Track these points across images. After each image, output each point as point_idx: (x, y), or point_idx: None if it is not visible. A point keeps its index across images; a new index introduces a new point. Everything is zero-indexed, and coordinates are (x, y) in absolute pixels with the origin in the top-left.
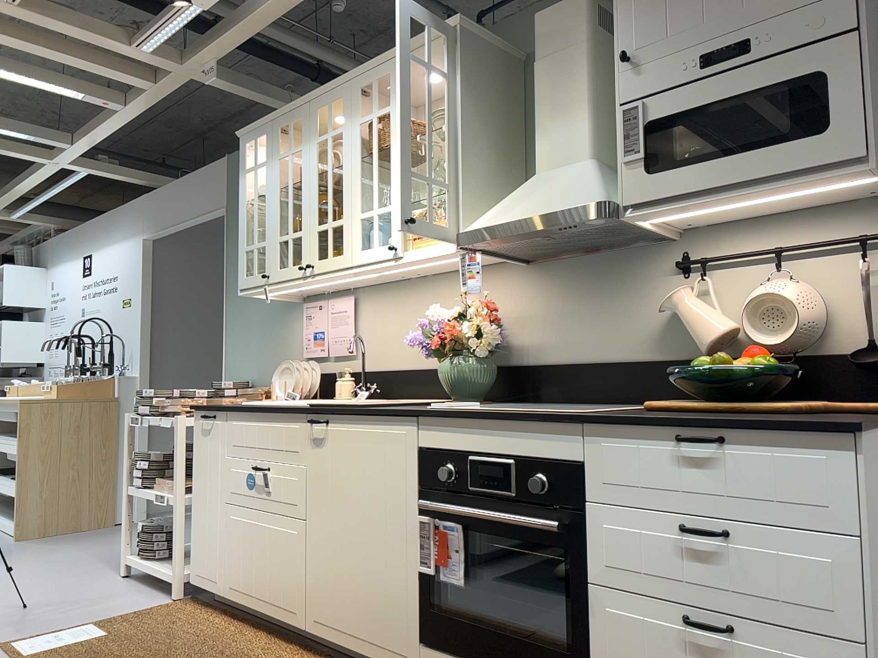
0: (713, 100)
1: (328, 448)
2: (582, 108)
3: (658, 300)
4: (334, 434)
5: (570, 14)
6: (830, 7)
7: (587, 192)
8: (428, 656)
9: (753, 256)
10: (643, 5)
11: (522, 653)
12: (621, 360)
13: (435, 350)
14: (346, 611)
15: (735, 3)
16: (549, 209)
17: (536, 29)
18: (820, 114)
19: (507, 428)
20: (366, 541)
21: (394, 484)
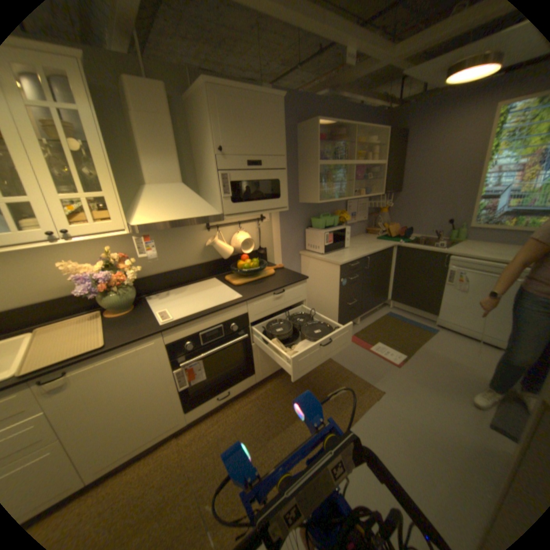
0: (252, 180)
1: (73, 387)
2: (173, 154)
3: (199, 241)
4: (78, 376)
5: (155, 91)
6: (281, 160)
7: (206, 207)
8: (189, 415)
9: (232, 224)
10: (225, 126)
11: (231, 380)
12: (187, 266)
13: (96, 291)
14: (126, 445)
15: (258, 144)
16: (194, 215)
17: (129, 87)
18: (279, 193)
19: (216, 315)
20: (134, 407)
21: (151, 370)
